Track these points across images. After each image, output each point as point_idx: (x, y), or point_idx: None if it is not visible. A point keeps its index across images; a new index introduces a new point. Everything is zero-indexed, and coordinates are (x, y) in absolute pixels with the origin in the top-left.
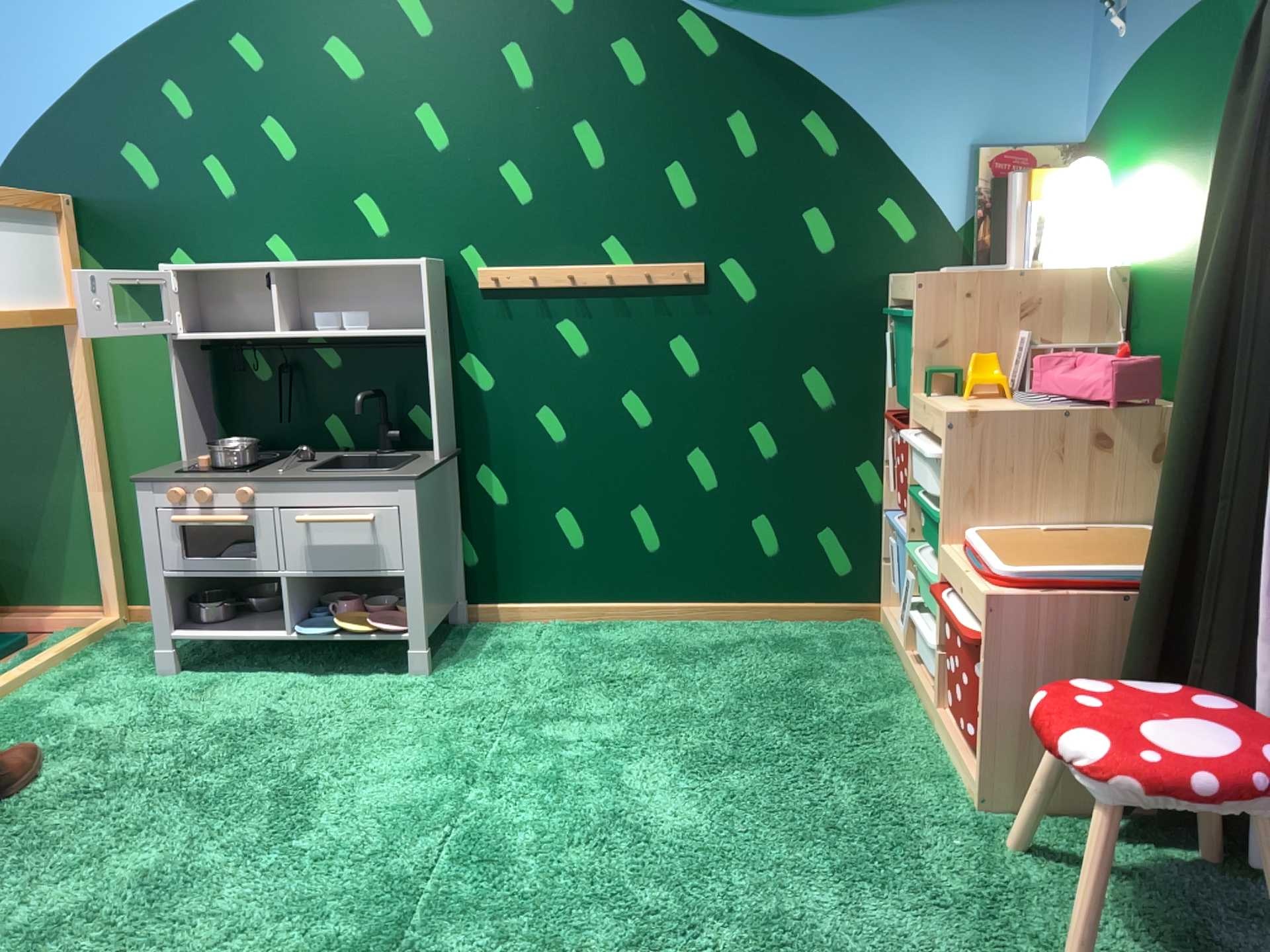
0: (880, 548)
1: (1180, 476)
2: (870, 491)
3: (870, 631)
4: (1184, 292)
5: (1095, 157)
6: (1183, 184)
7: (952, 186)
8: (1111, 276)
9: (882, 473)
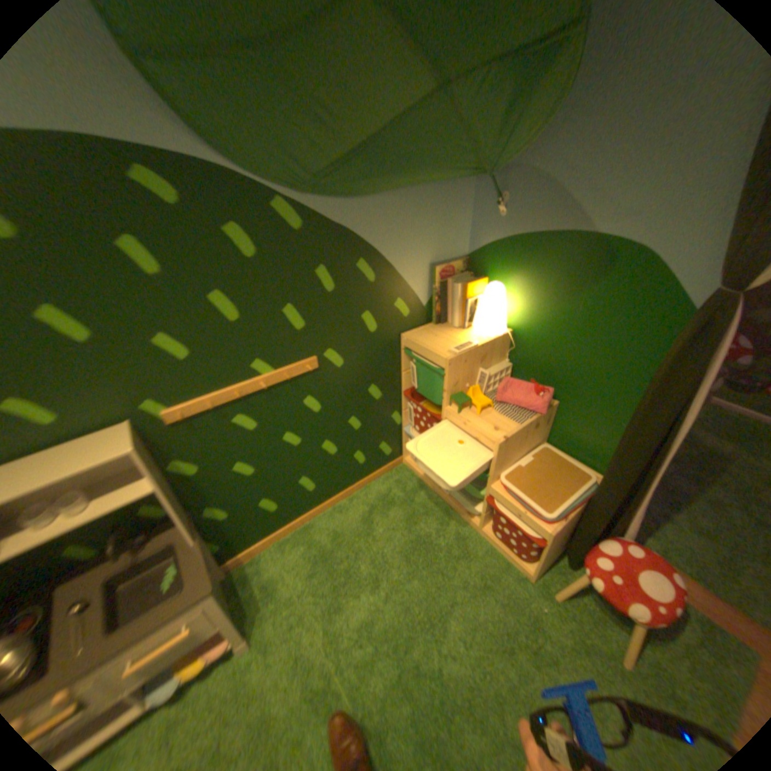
0: (401, 440)
1: (628, 485)
2: (397, 422)
3: (407, 474)
4: (553, 355)
5: (480, 267)
6: (556, 311)
7: (424, 286)
8: (512, 339)
9: (401, 414)
